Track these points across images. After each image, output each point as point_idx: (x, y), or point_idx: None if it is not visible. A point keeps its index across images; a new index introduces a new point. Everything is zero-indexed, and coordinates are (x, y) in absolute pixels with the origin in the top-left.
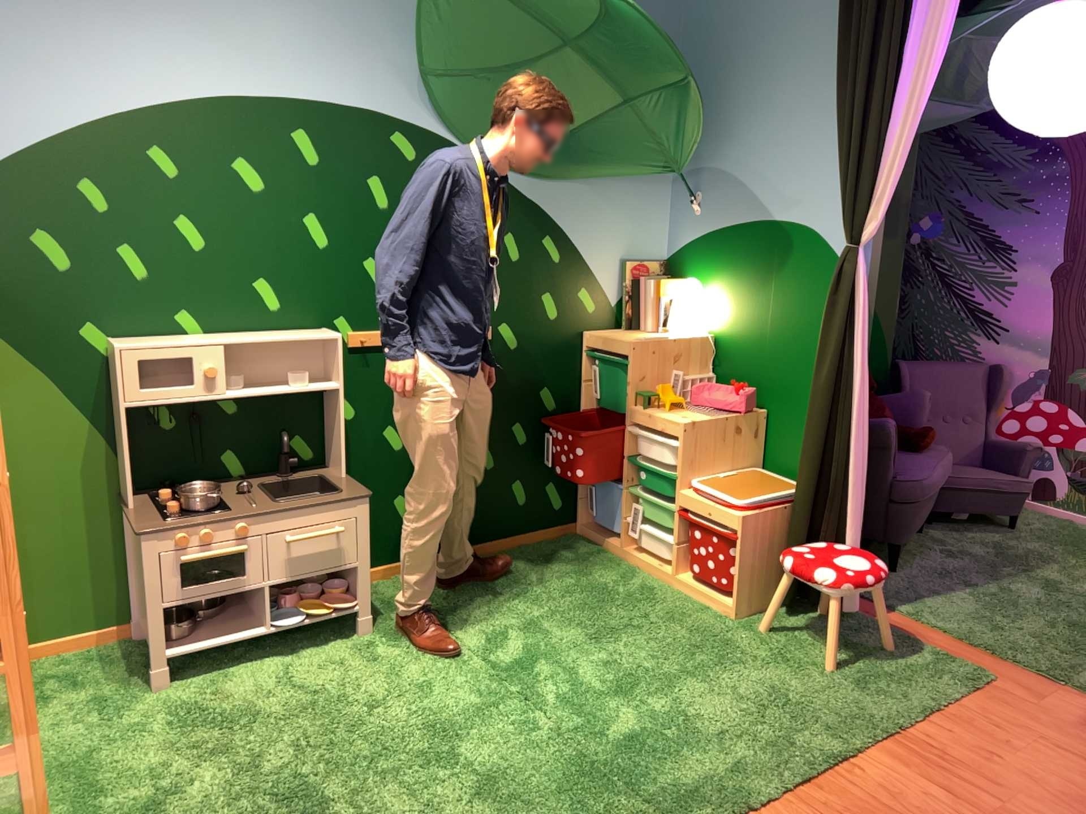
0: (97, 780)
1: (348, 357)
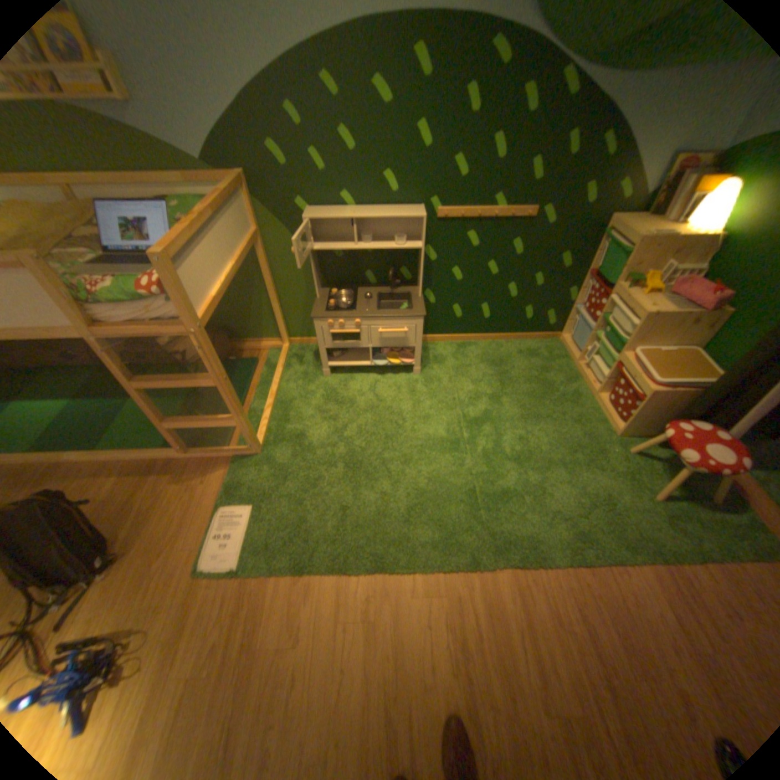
0: (289, 414)
1: (436, 225)
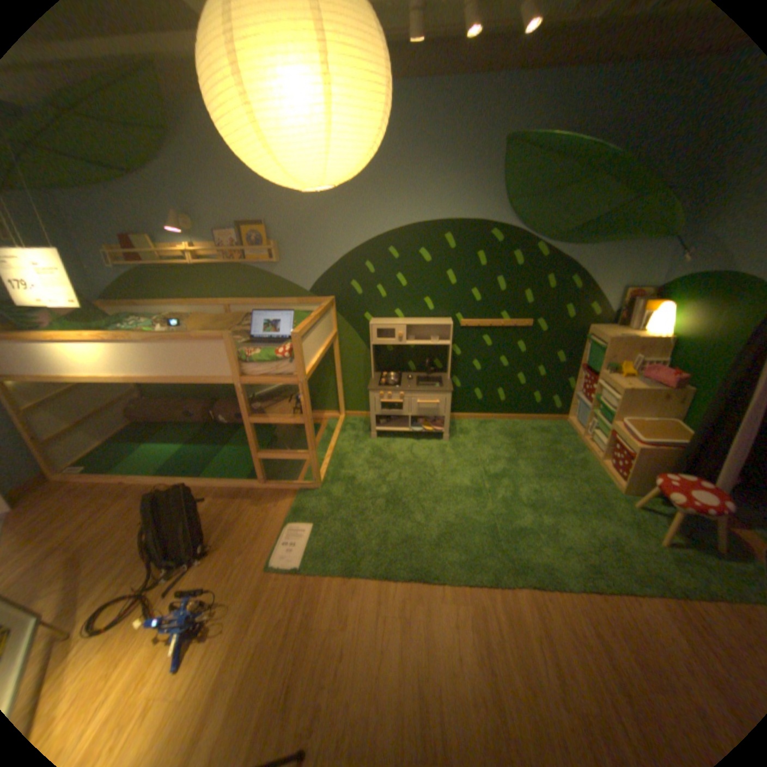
0: (343, 463)
1: (459, 331)
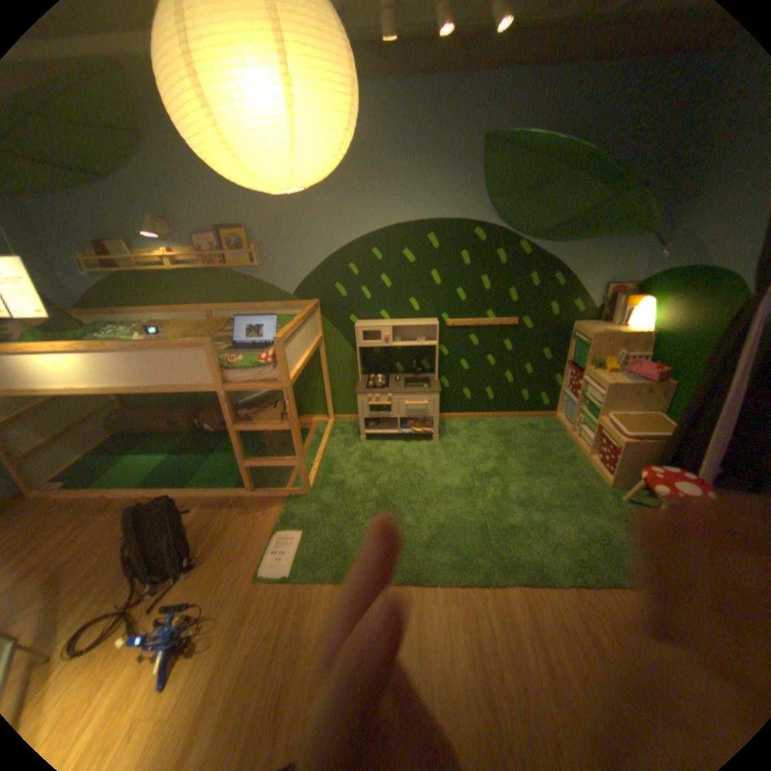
0: (333, 468)
1: (446, 331)
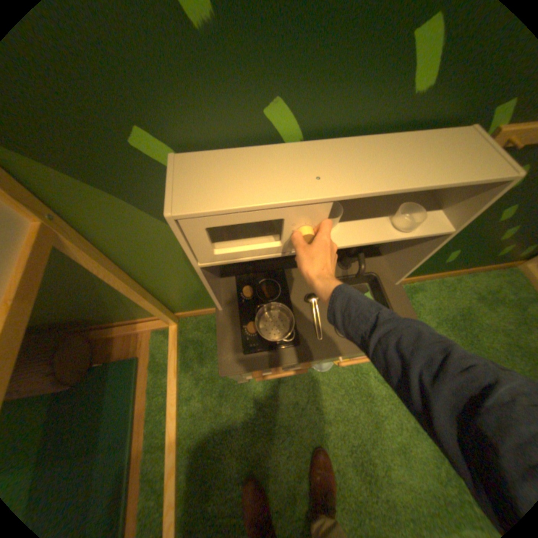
0: (205, 477)
1: None
